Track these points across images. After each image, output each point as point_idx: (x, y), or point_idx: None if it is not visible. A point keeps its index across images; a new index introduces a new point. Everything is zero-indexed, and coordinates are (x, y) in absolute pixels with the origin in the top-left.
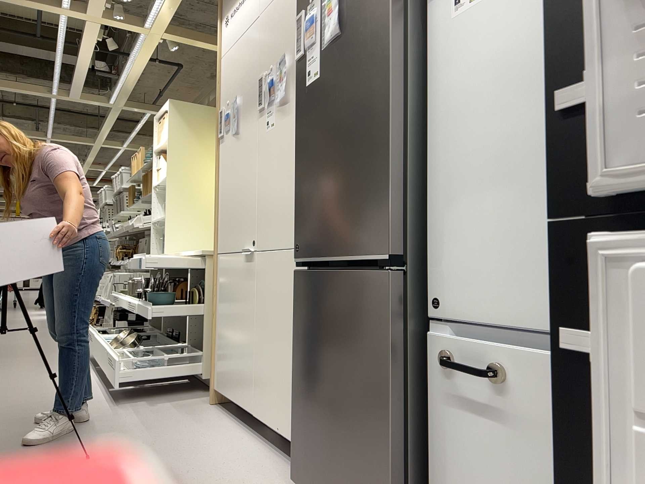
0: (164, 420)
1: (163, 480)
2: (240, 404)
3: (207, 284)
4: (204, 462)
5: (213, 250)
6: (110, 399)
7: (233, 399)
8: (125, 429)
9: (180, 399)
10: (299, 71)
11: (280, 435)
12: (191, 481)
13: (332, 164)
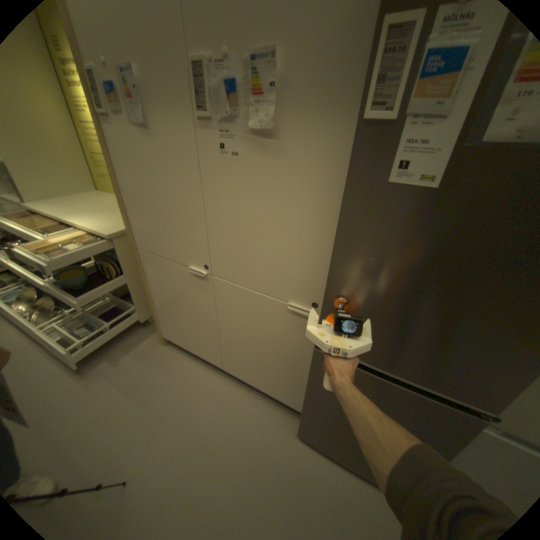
0: (143, 383)
1: (208, 472)
2: (204, 357)
3: (123, 260)
4: (218, 430)
5: (116, 228)
6: (67, 369)
7: (193, 351)
8: (119, 412)
9: (133, 346)
10: (367, 139)
11: (259, 389)
12: (229, 463)
13: (427, 307)
